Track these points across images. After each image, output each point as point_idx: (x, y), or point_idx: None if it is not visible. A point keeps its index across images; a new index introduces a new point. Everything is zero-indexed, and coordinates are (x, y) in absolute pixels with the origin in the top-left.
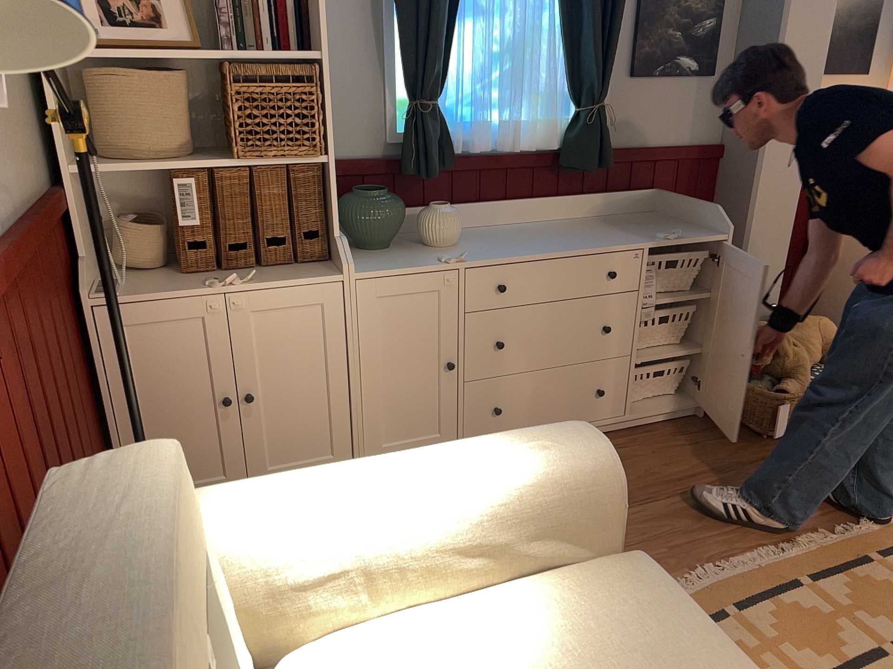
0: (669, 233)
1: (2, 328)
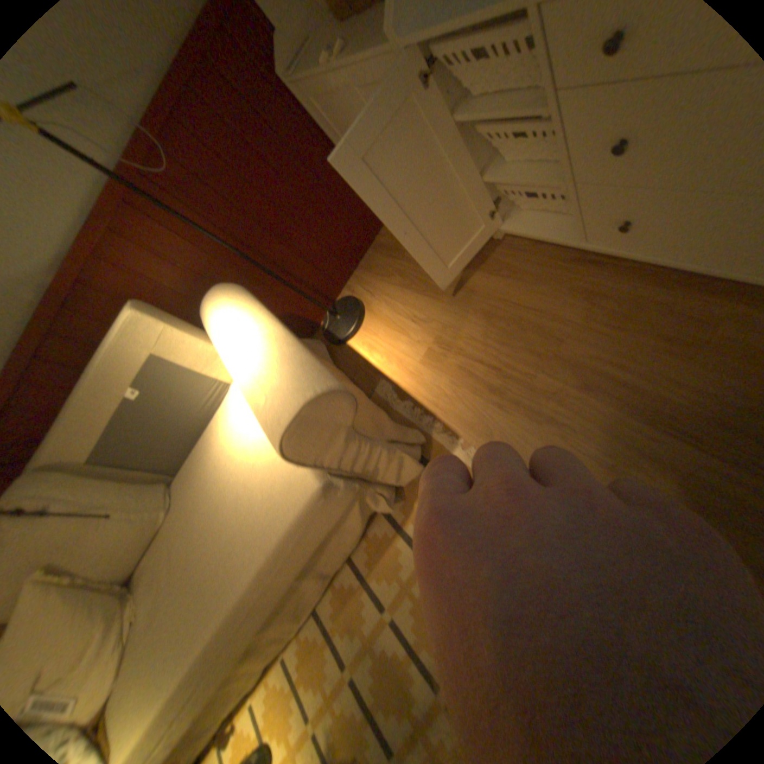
0: None
1: (161, 186)
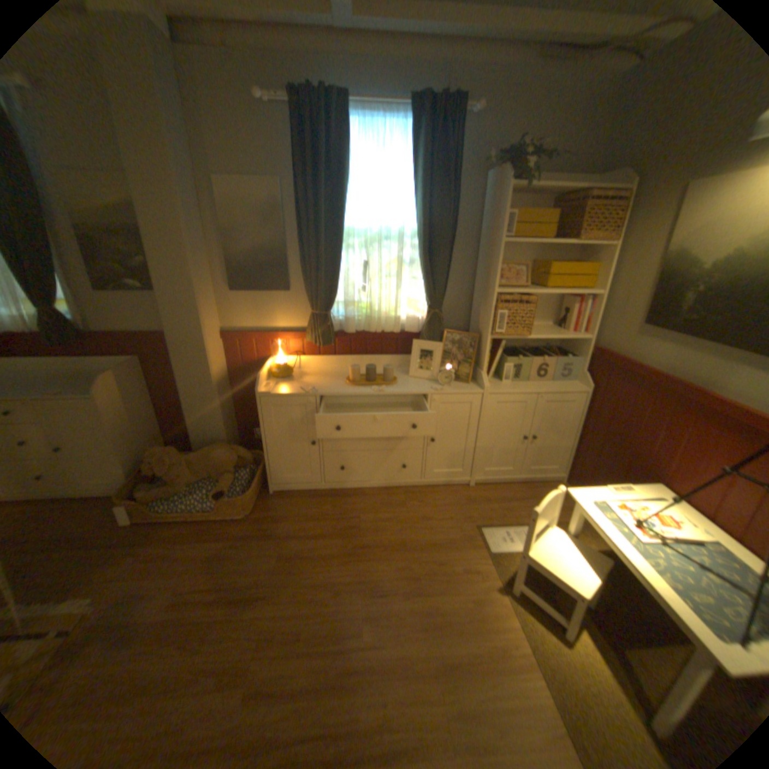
0: (69, 391)
1: None
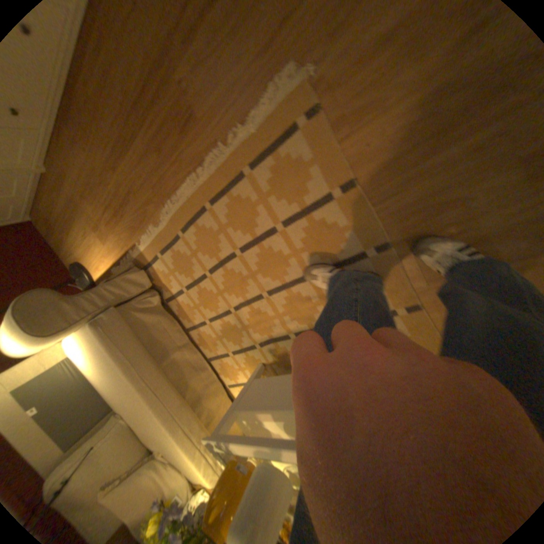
0: None
1: None
